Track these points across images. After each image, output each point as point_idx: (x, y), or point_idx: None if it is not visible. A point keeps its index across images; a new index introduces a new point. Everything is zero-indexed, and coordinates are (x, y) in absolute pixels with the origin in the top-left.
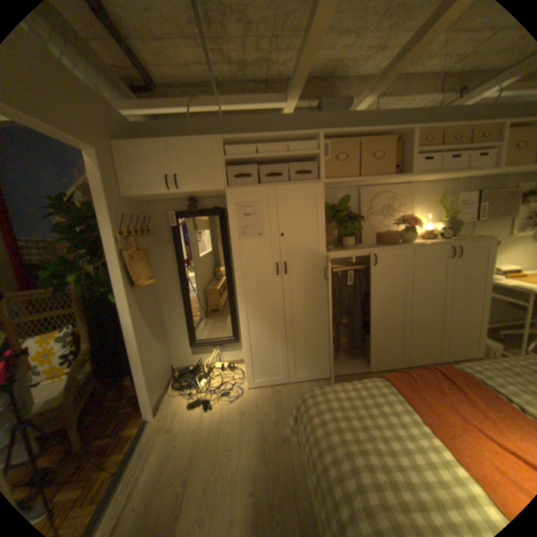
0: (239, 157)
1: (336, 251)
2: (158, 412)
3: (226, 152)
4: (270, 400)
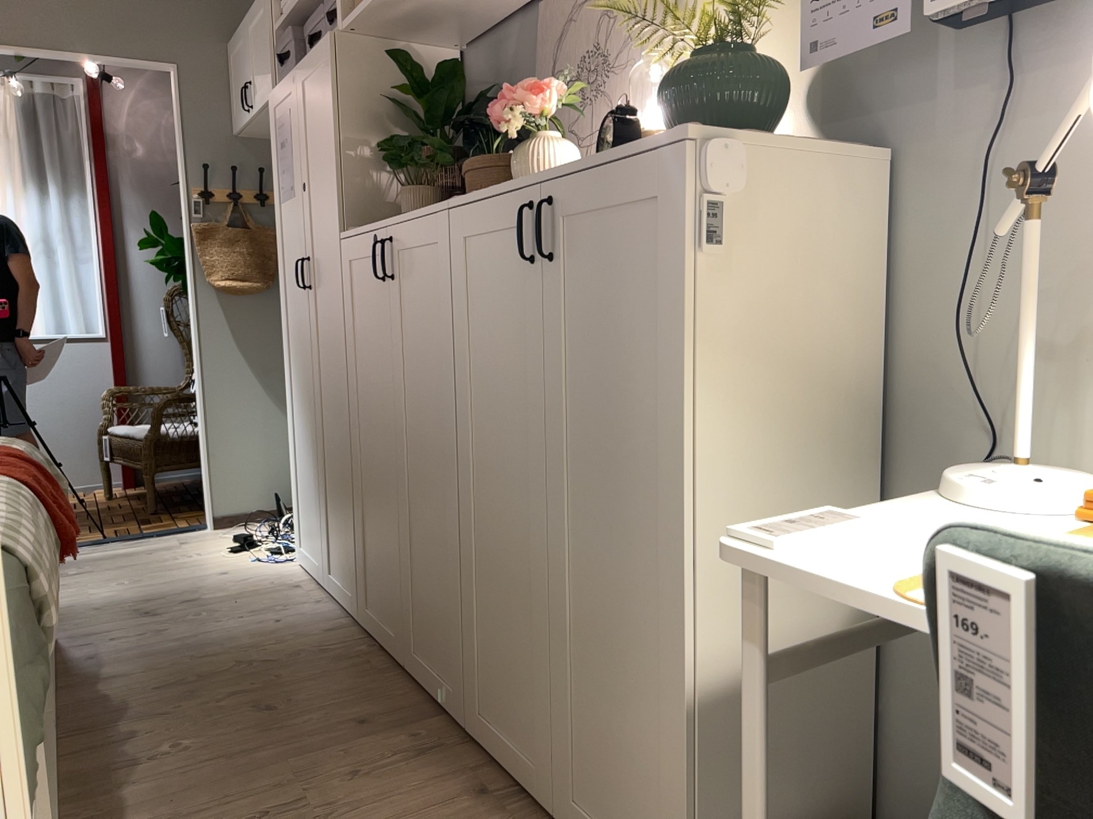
0: (282, 17)
1: (357, 228)
2: (227, 527)
3: (283, 12)
4: (264, 587)
